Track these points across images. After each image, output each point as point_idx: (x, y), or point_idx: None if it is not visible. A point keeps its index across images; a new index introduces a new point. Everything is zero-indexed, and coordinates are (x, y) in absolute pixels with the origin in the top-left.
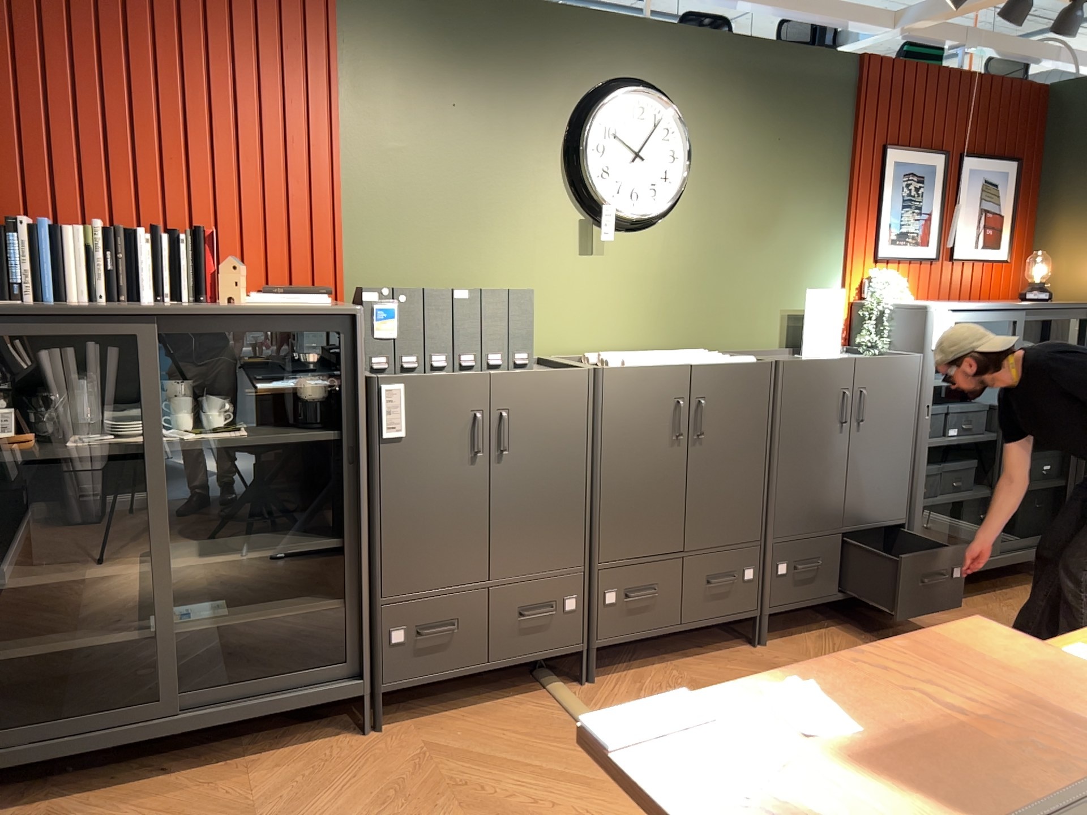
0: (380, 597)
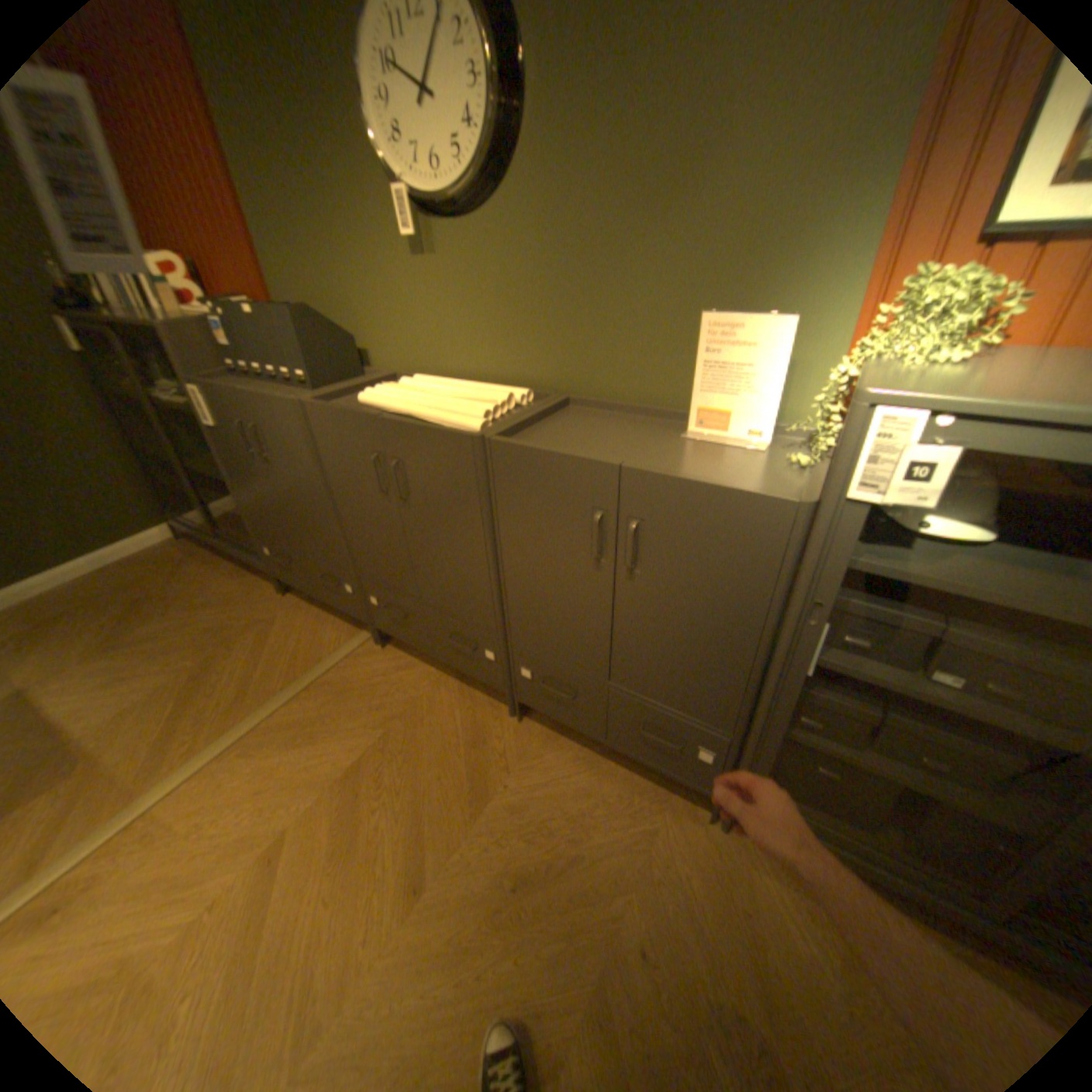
0: (252, 525)
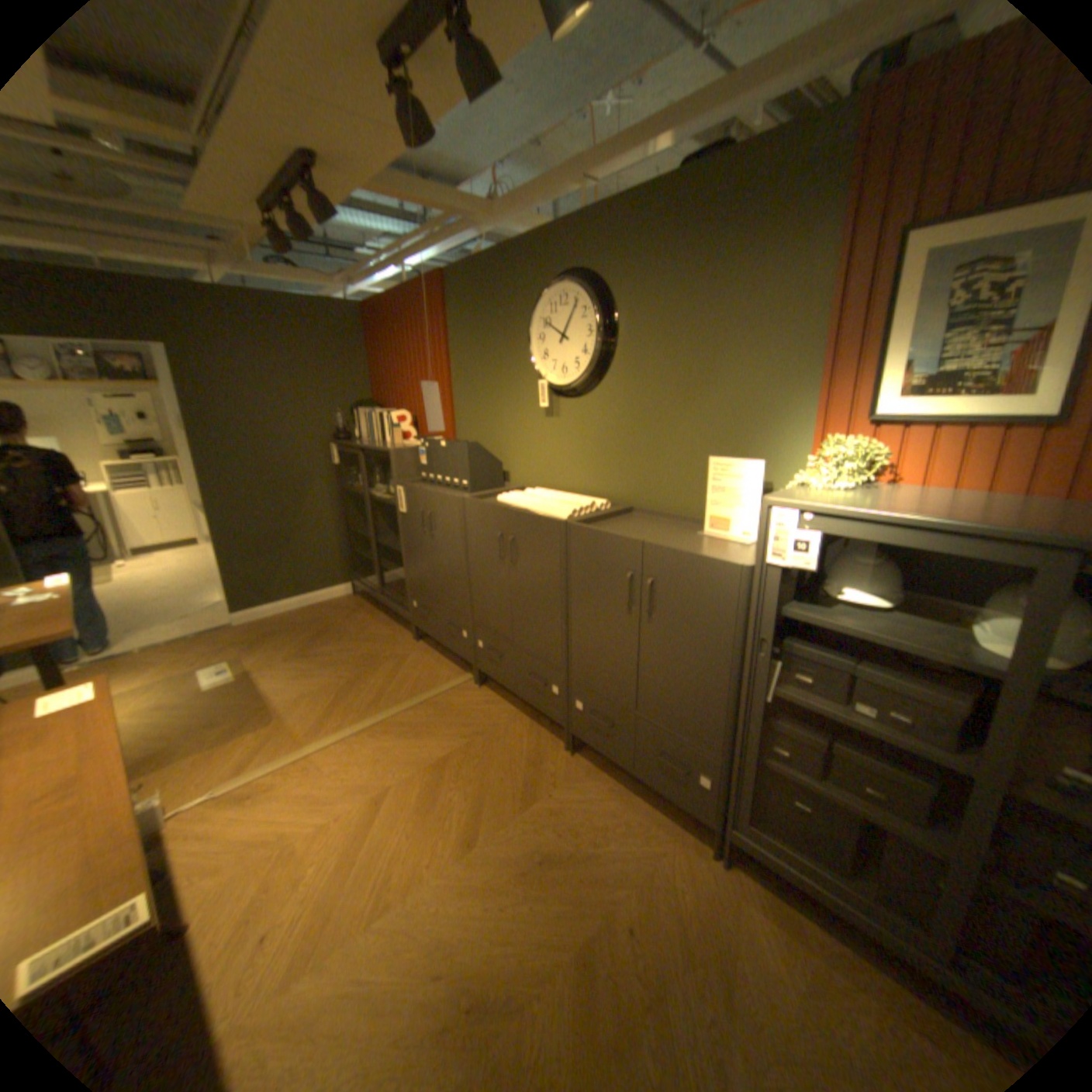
0: (409, 583)
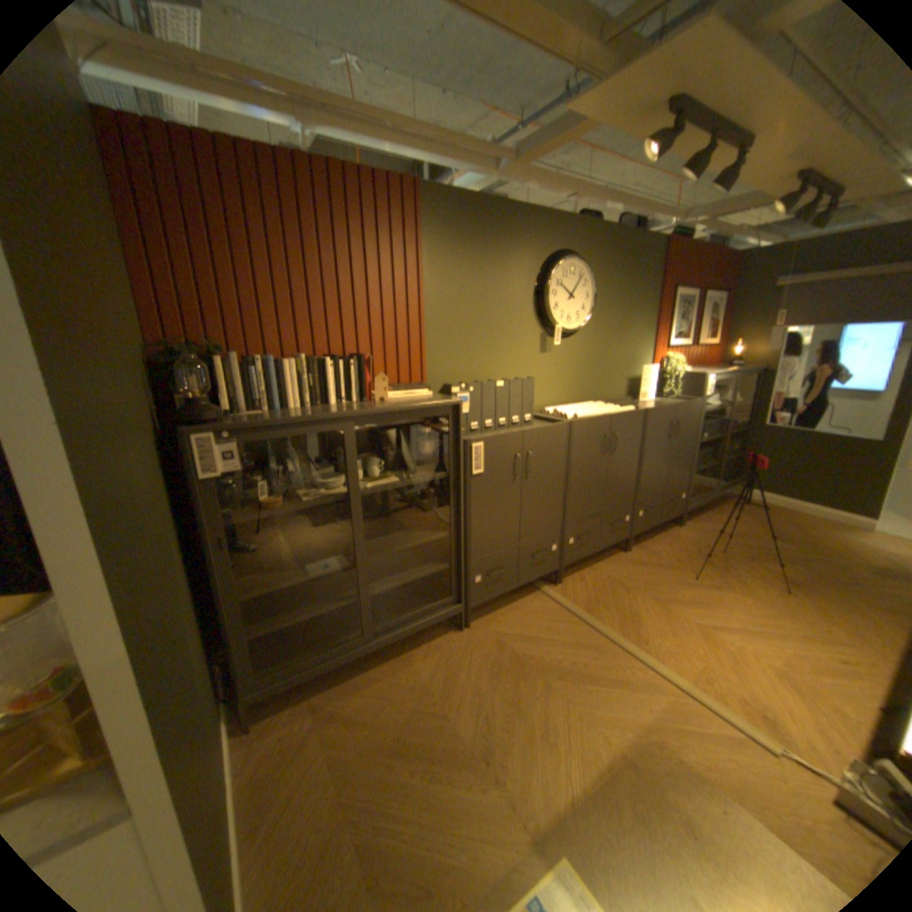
0: (470, 561)
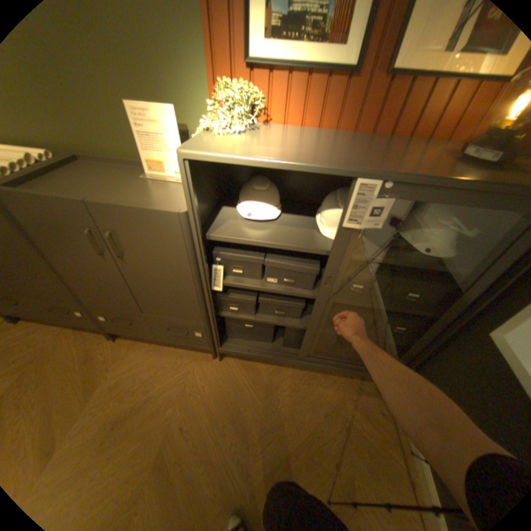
0: None
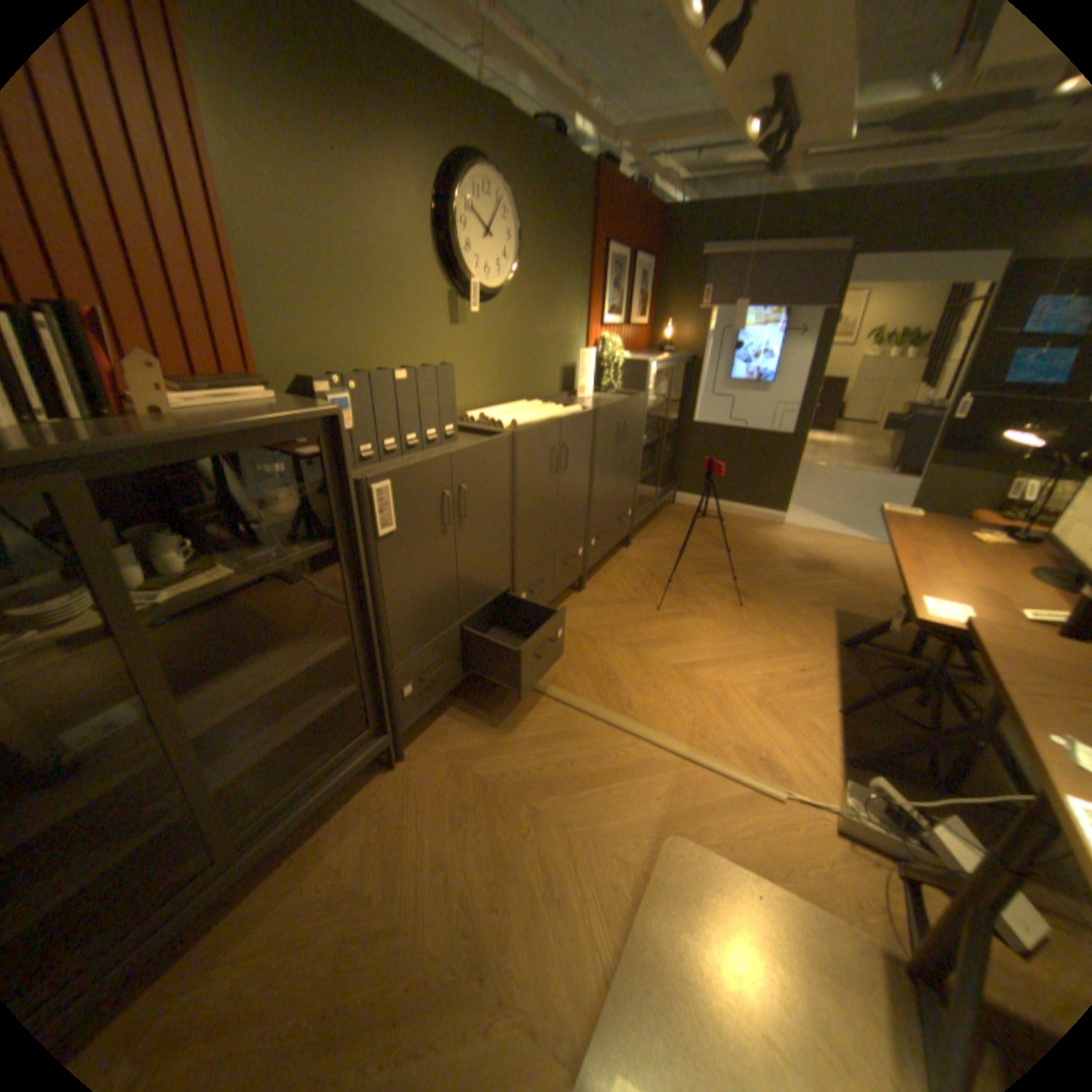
0: (393, 668)
